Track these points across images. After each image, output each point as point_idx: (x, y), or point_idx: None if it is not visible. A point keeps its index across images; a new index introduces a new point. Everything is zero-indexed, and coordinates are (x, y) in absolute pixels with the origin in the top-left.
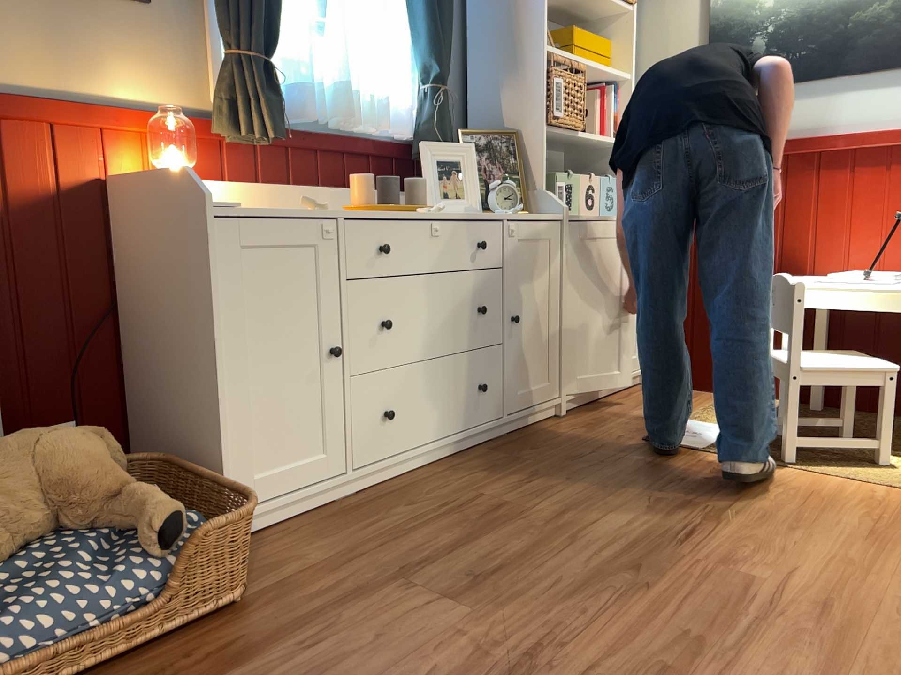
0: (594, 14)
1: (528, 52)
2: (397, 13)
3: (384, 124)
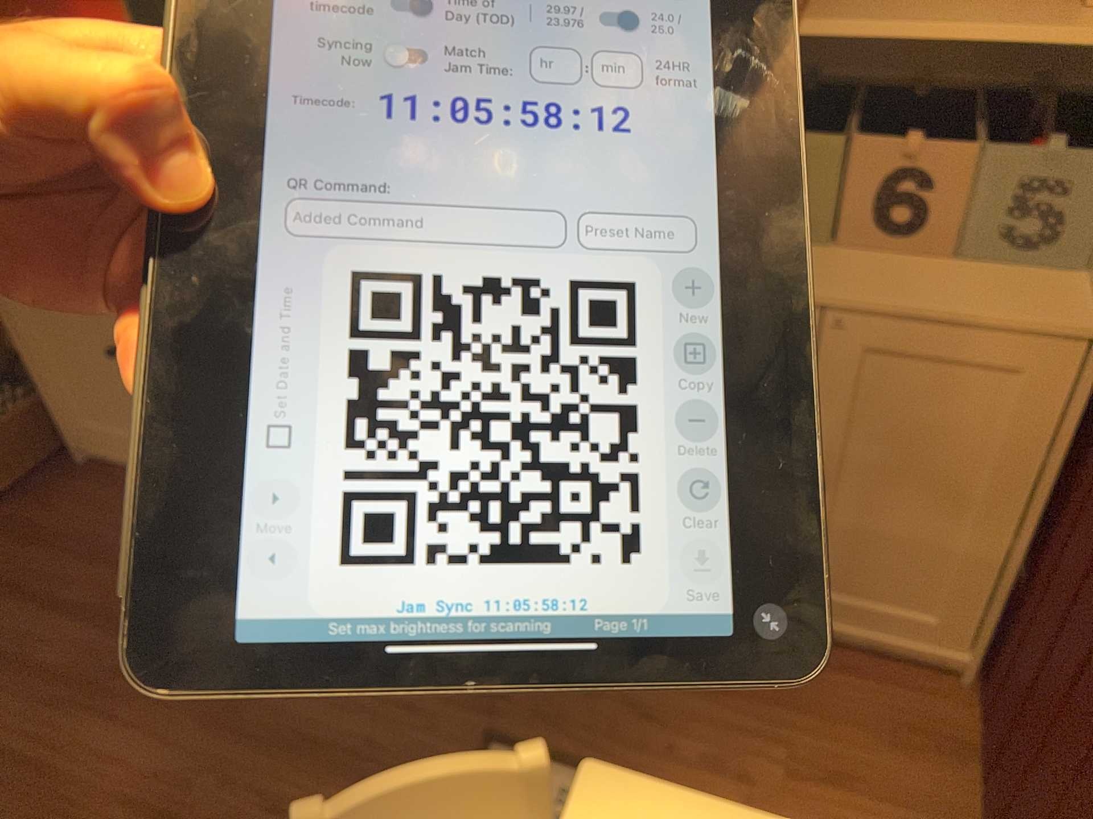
0: None
1: None
2: None
3: None
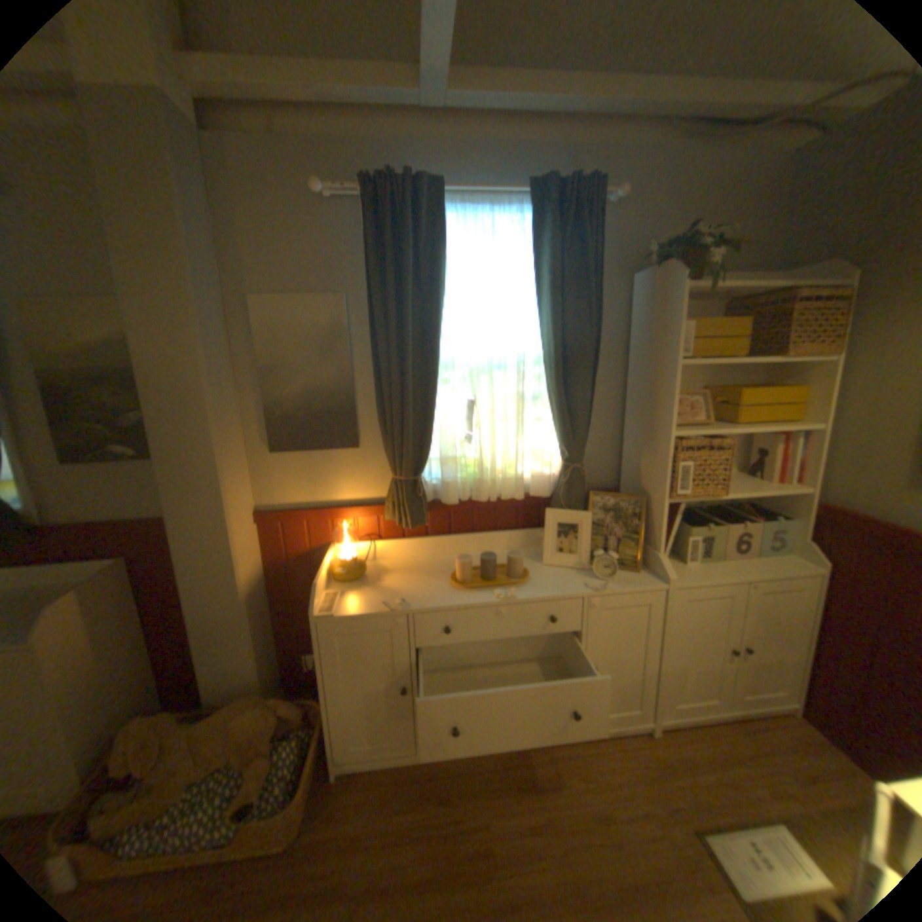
0: (788, 361)
1: (660, 434)
2: (543, 408)
3: (516, 497)
